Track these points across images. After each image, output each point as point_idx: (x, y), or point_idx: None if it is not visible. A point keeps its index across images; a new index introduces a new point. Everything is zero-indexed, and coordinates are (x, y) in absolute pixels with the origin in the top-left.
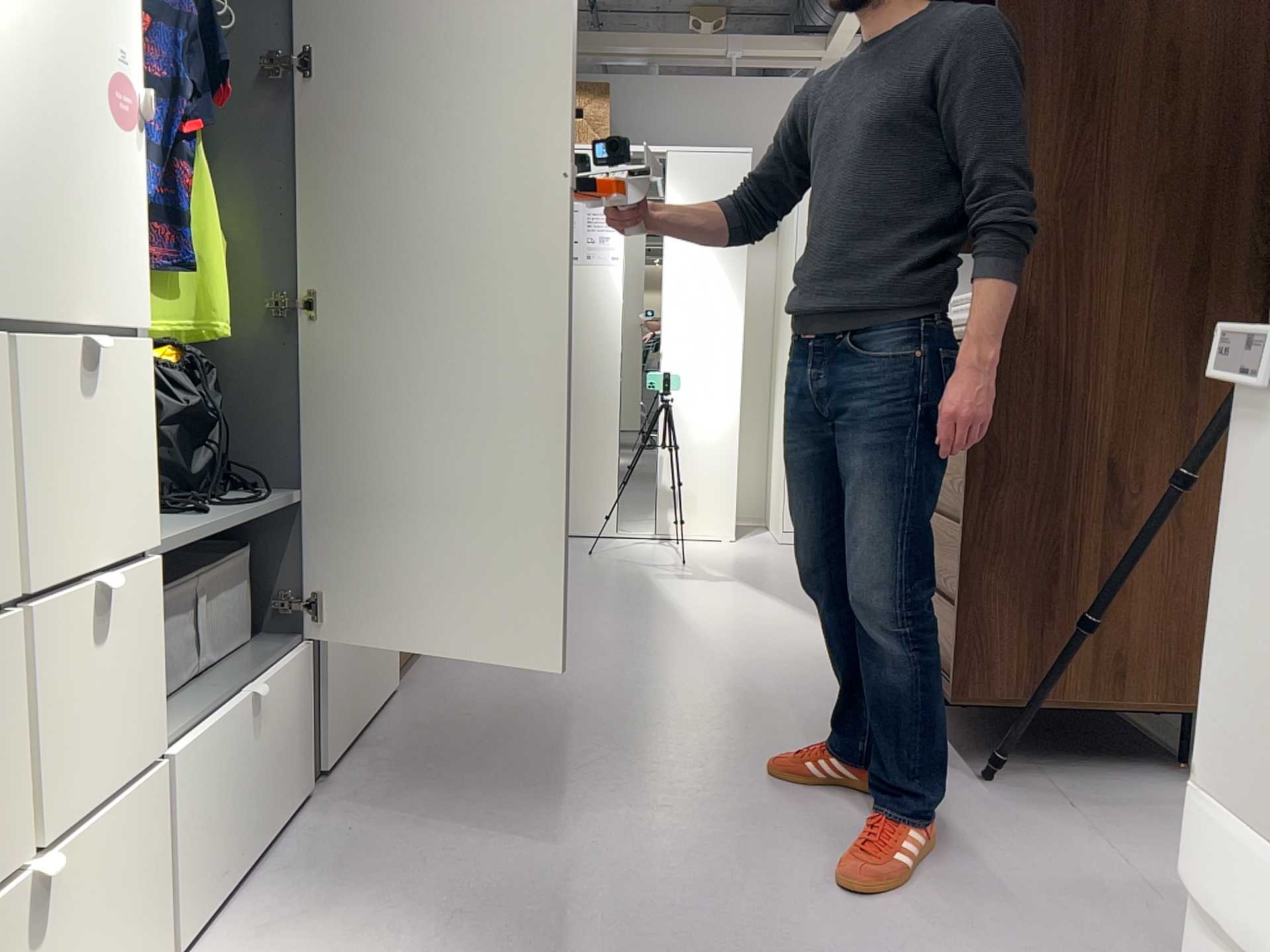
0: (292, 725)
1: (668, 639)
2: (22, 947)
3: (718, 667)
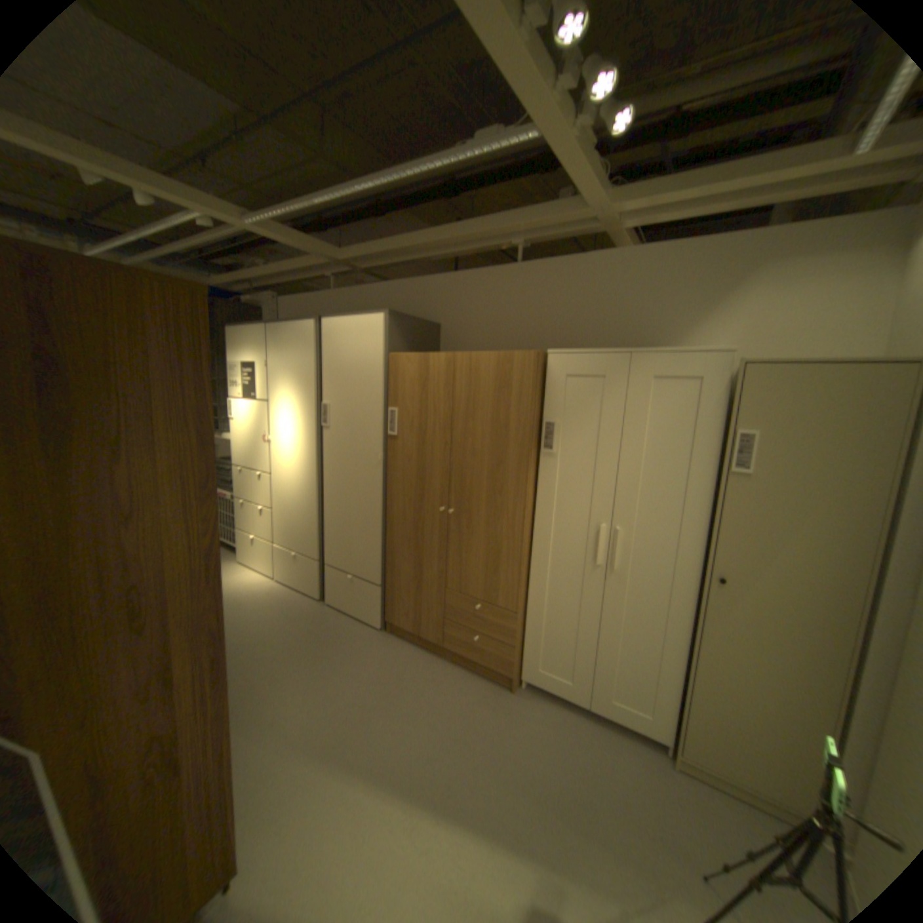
0: (310, 574)
1: (359, 754)
2: (254, 545)
3: (293, 746)
